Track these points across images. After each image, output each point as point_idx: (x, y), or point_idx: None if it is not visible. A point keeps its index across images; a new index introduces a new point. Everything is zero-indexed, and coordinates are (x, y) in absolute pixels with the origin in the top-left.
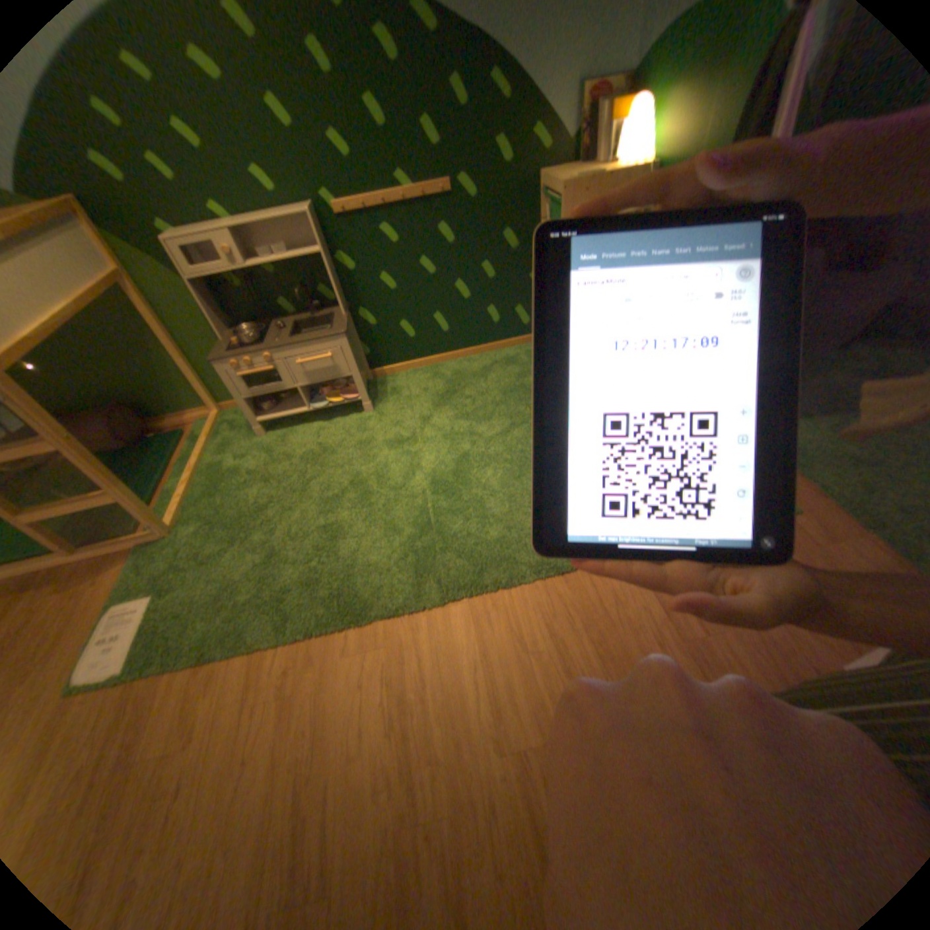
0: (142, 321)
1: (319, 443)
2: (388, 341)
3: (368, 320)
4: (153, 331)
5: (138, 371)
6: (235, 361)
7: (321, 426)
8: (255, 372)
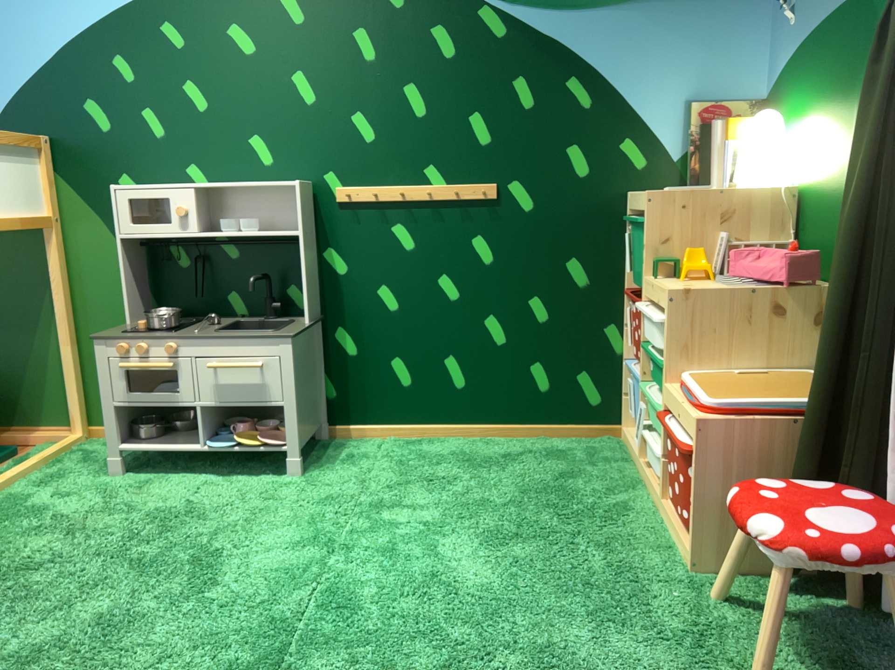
0: (51, 284)
1: (192, 501)
2: (368, 385)
3: (347, 347)
4: (56, 300)
5: (14, 352)
6: (129, 344)
7: (213, 481)
8: (147, 366)
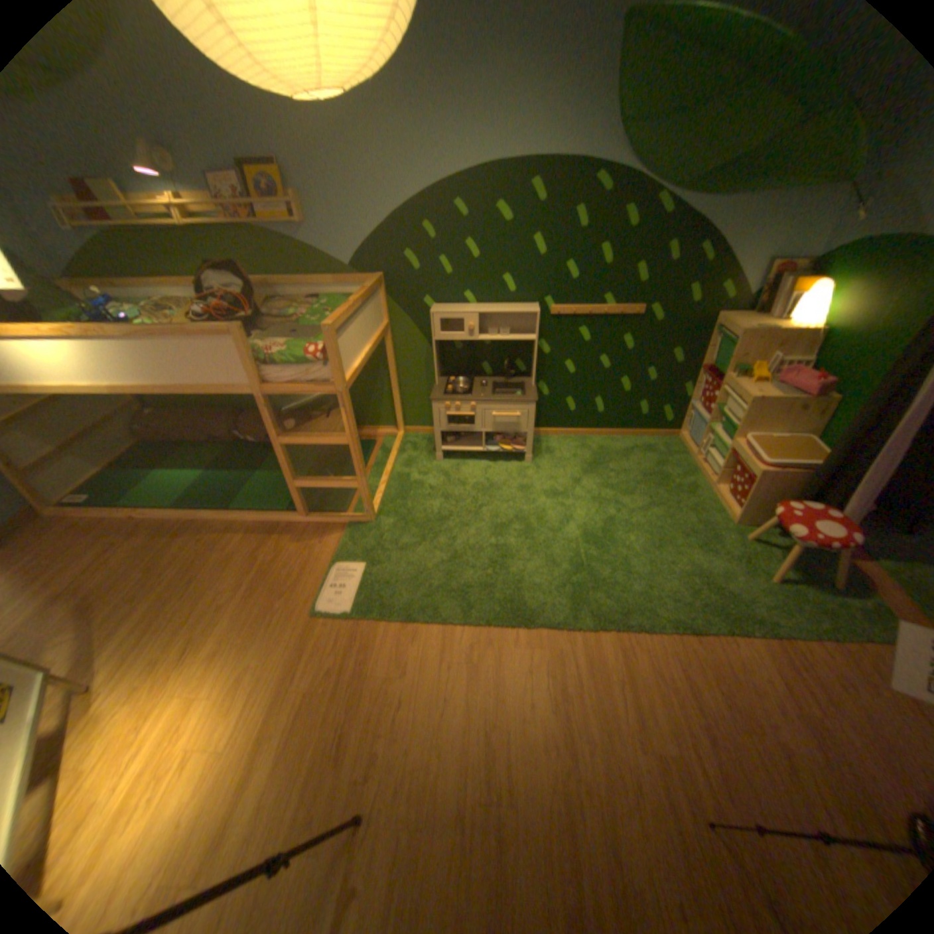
0: (387, 360)
1: (487, 479)
2: (552, 411)
3: (543, 392)
4: (390, 368)
5: (364, 392)
6: (450, 404)
7: (488, 466)
8: (461, 415)
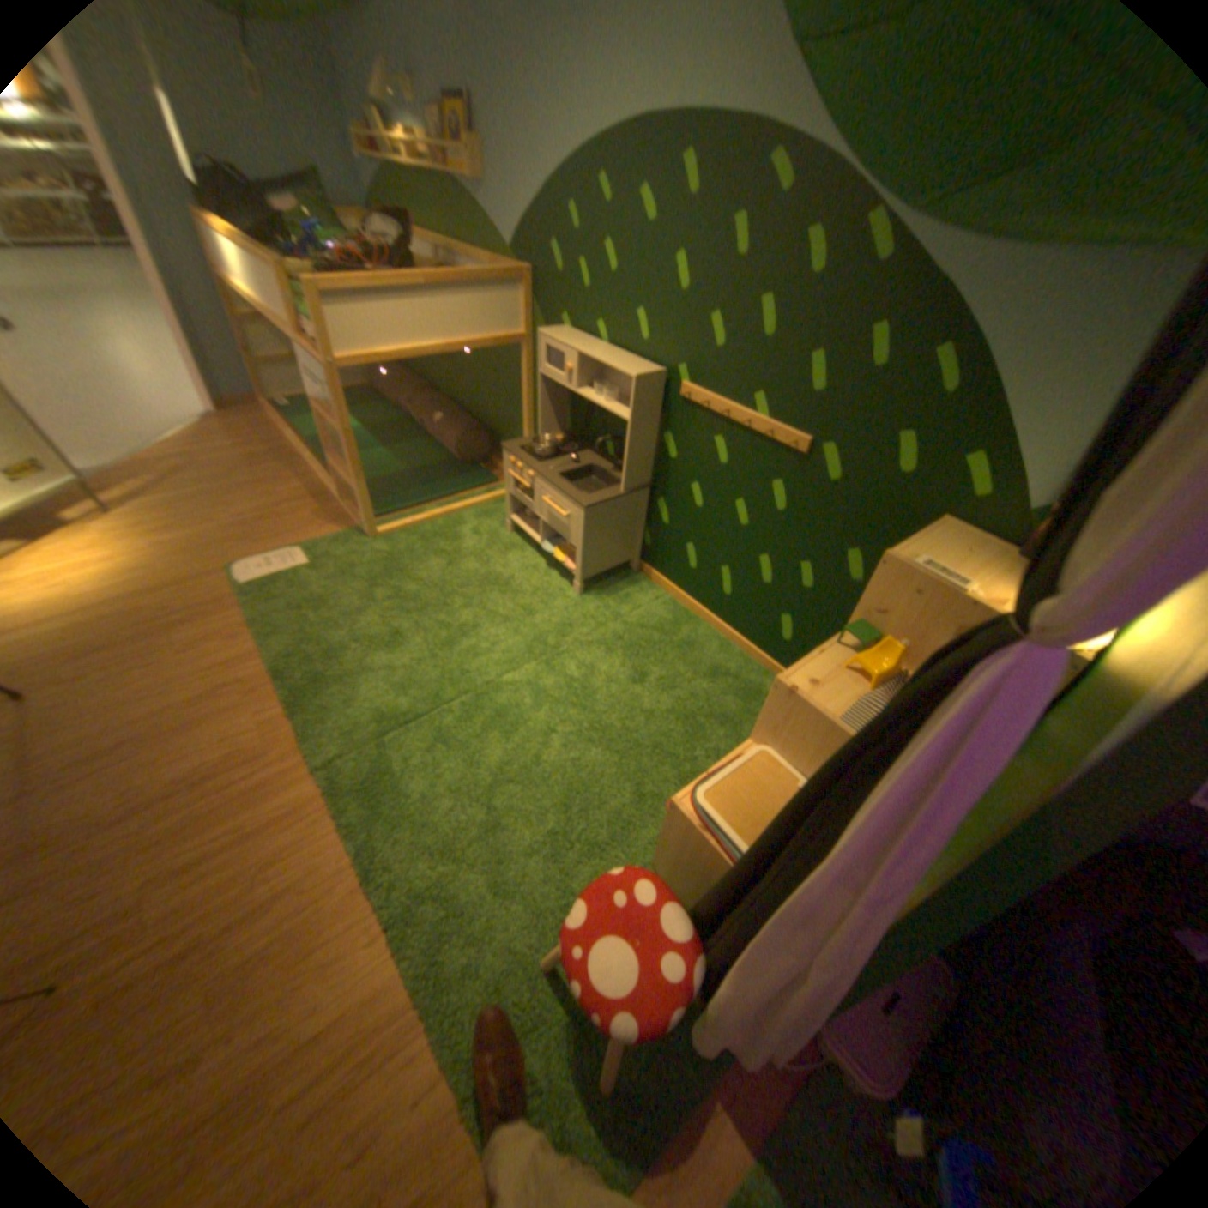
0: (522, 386)
1: (515, 579)
2: (669, 554)
3: (663, 519)
4: (524, 398)
5: (511, 419)
6: (515, 463)
7: (540, 569)
8: (518, 483)
